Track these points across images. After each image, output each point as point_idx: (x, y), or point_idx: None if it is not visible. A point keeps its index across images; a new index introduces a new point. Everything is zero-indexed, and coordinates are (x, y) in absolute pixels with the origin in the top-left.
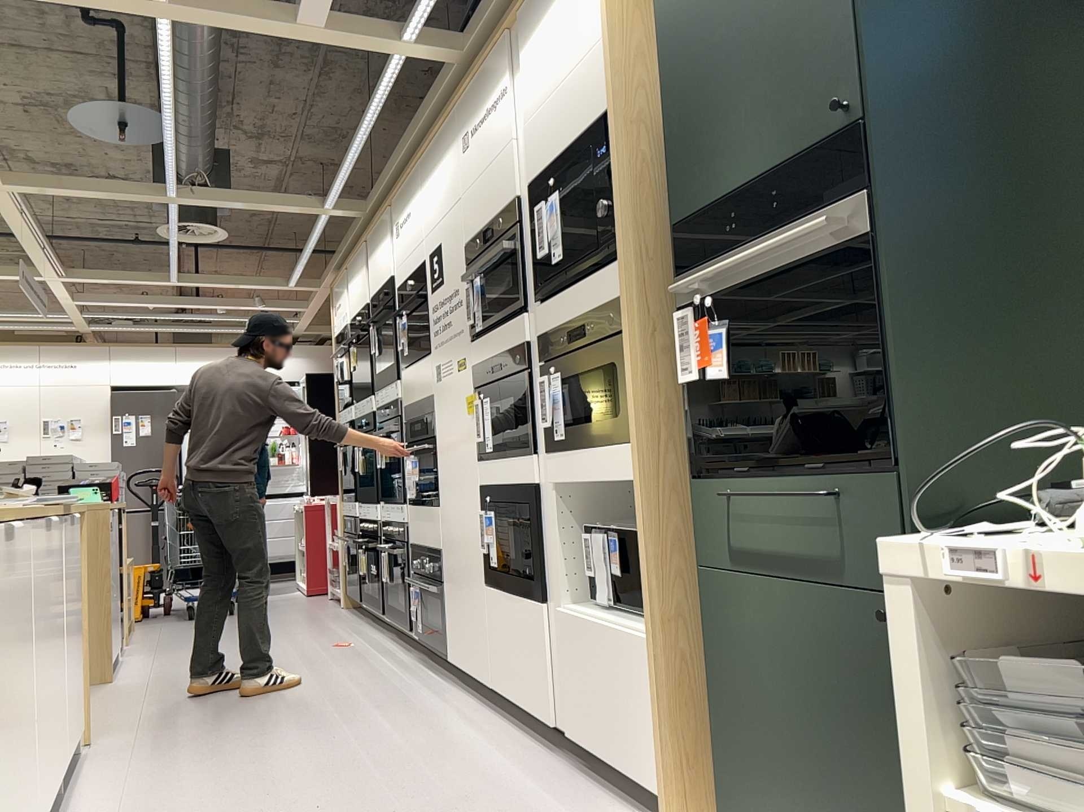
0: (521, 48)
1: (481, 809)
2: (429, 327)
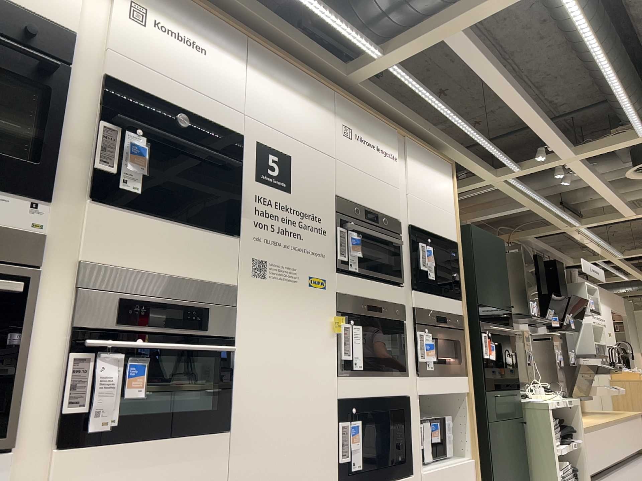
0: (408, 155)
1: None
2: (244, 210)
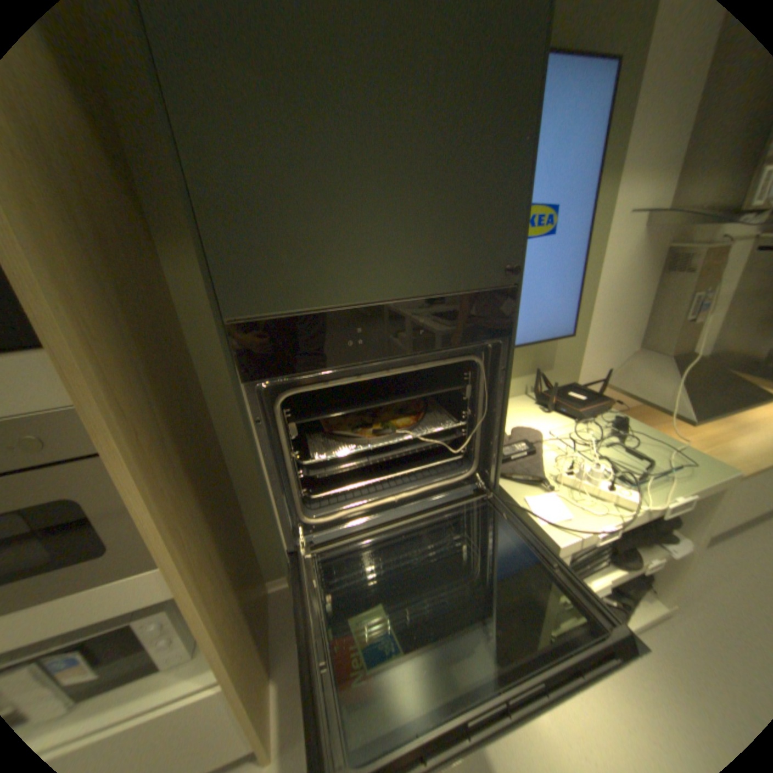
0: None
1: None
2: None
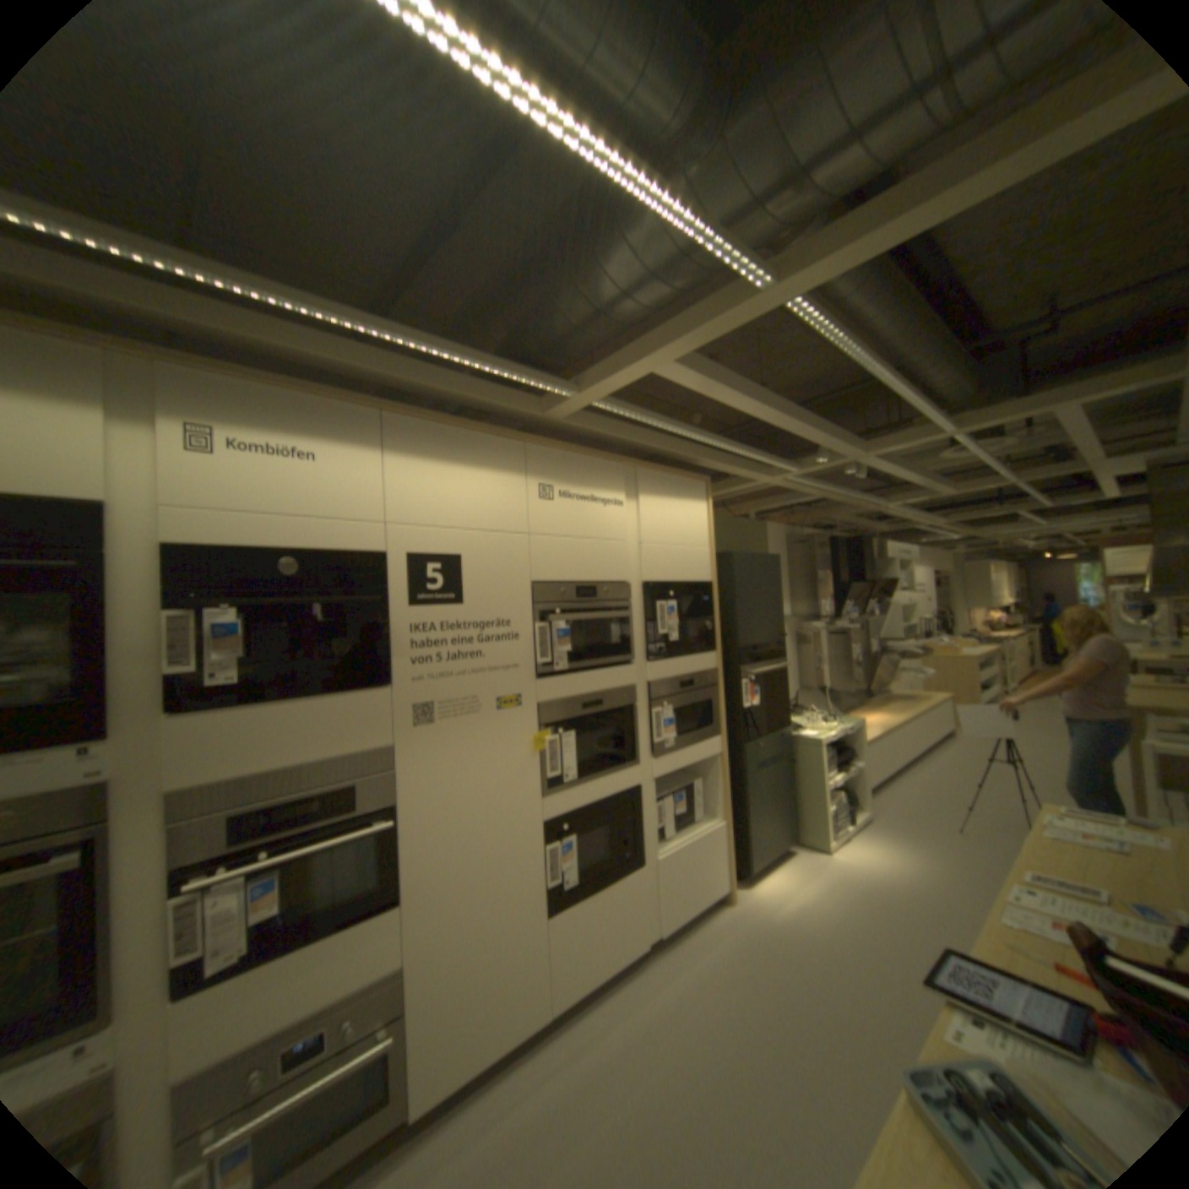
0: (640, 492)
1: (739, 978)
2: (395, 649)
